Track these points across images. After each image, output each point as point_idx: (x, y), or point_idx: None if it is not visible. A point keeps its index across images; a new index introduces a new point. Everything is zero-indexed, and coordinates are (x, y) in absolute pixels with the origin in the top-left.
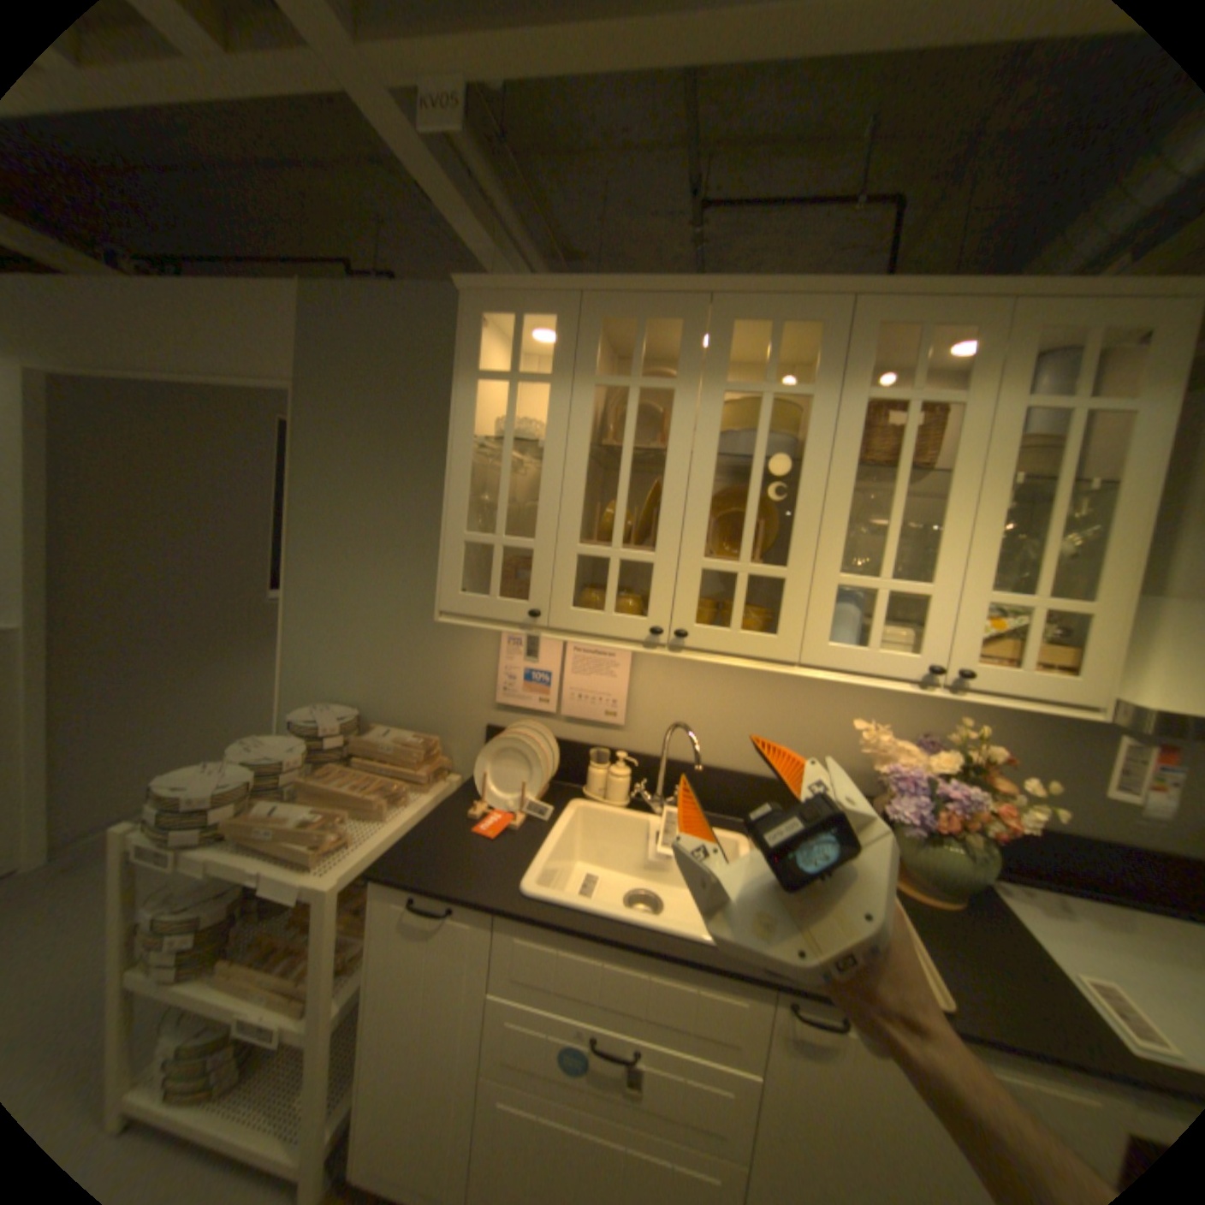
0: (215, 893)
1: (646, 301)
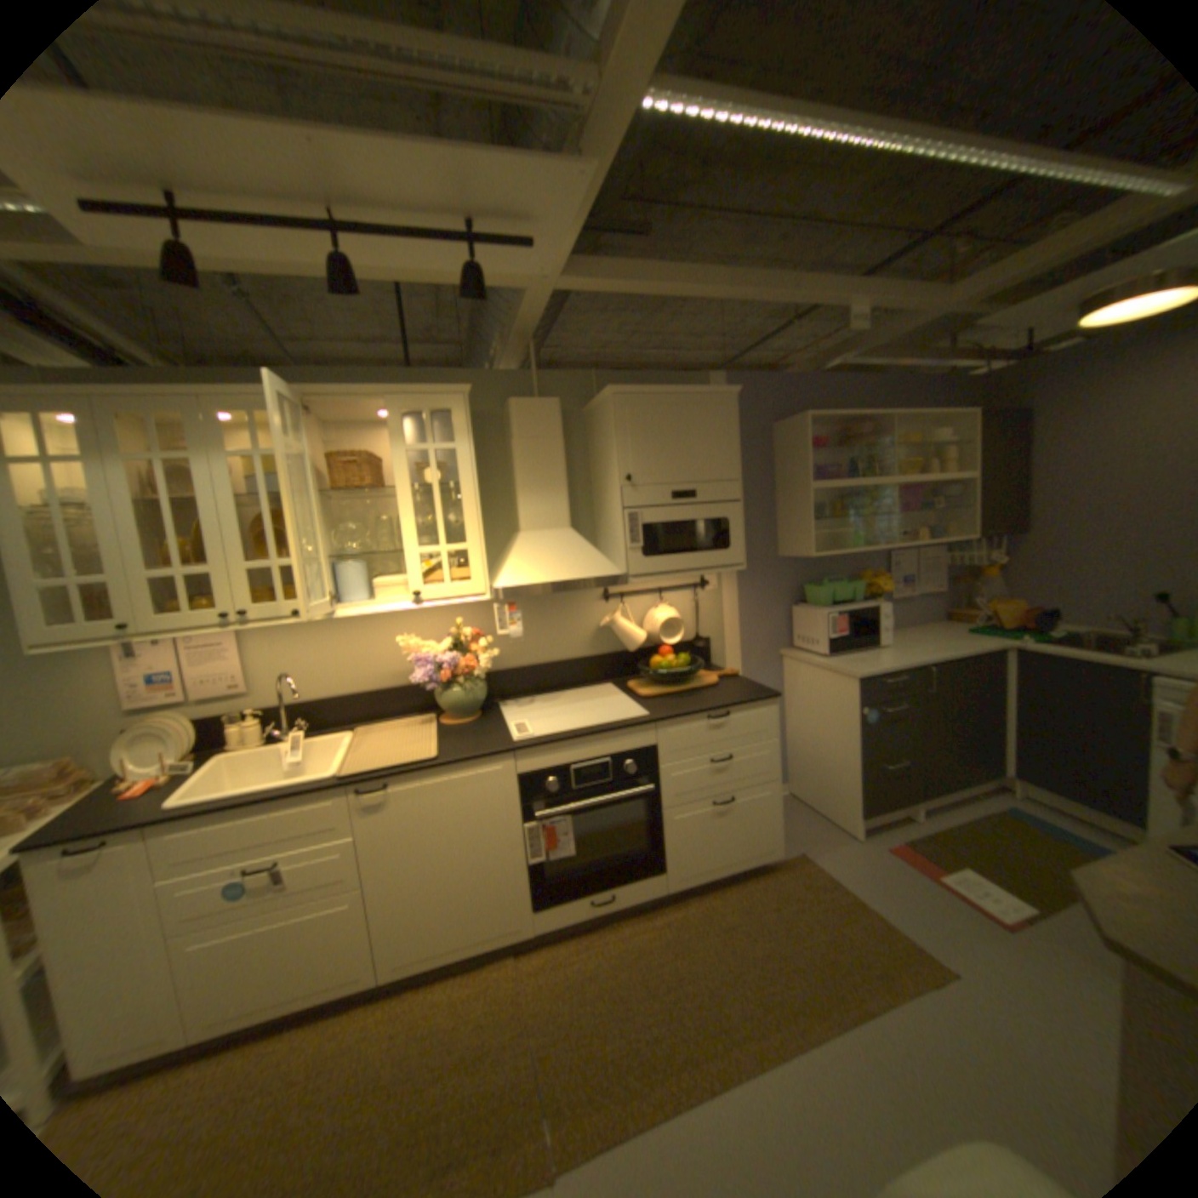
0: None
1: (151, 402)
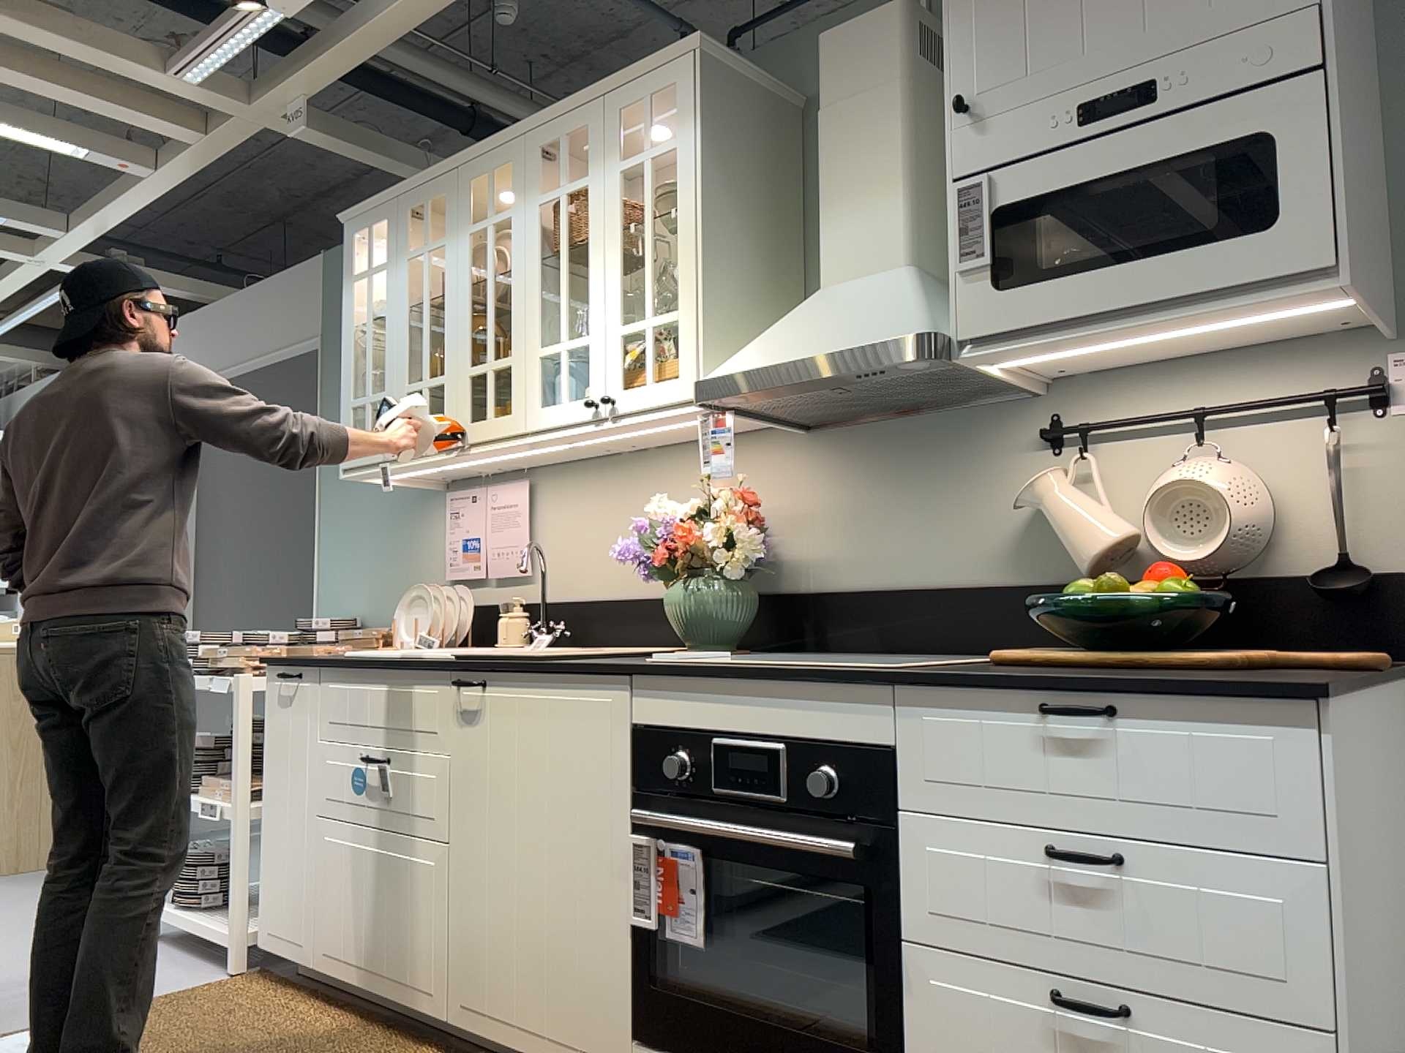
0: (215, 736)
1: (428, 191)
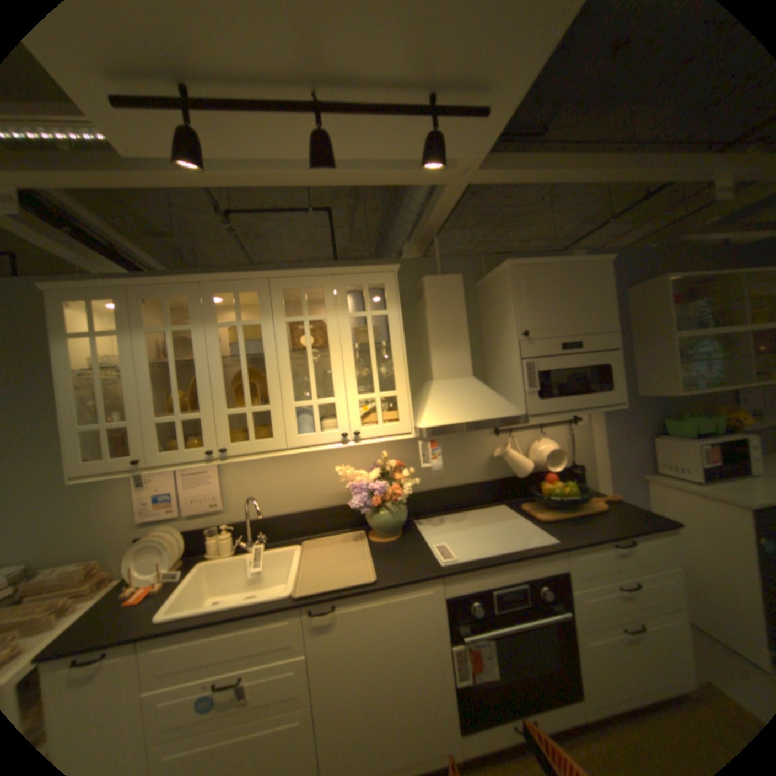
0: None
1: (165, 289)
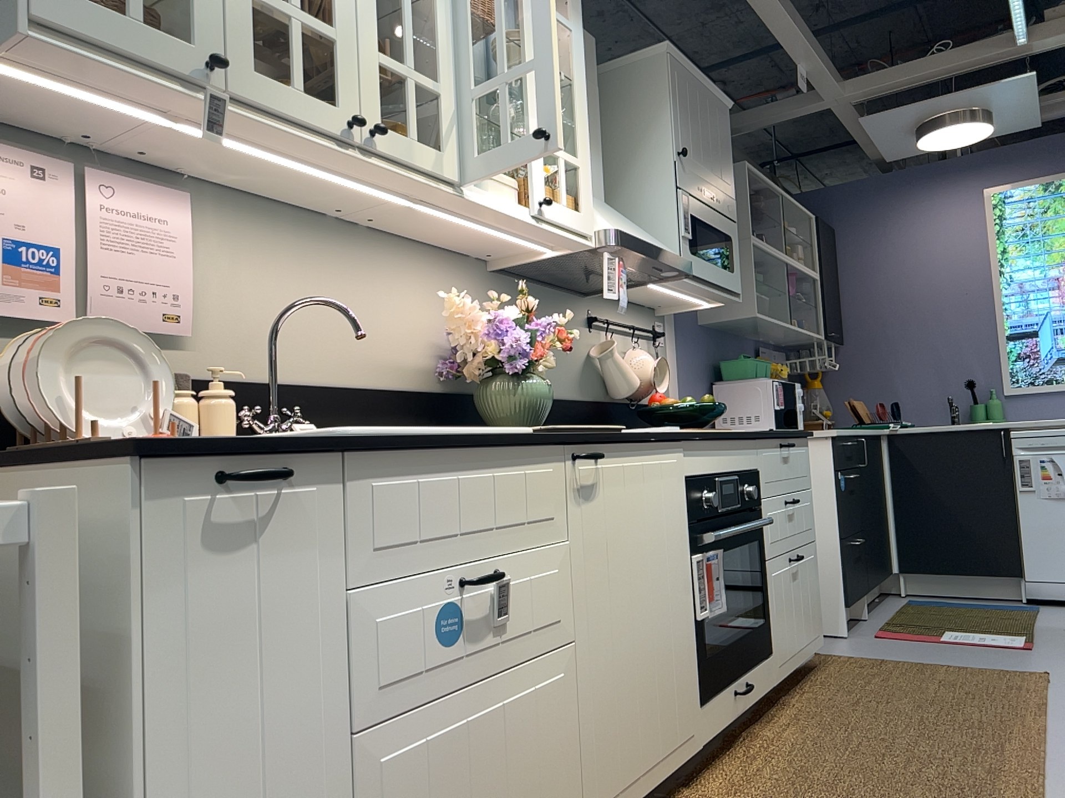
0: None
1: None
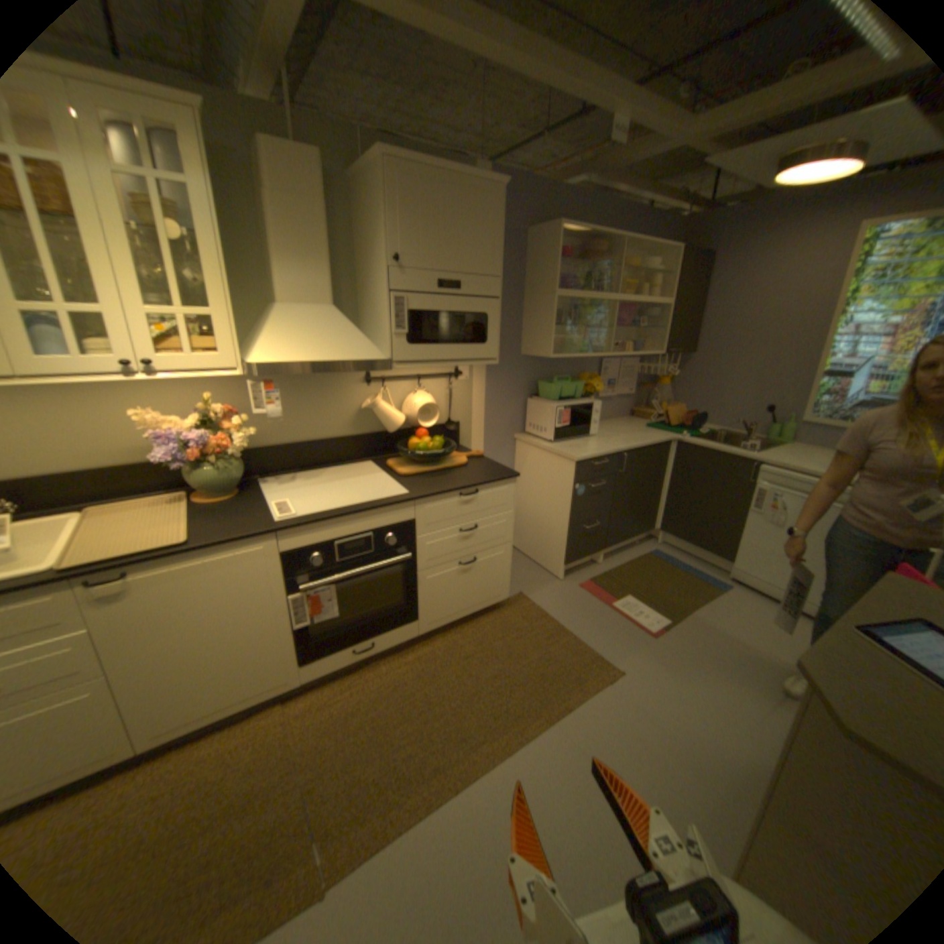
0: None
1: None
